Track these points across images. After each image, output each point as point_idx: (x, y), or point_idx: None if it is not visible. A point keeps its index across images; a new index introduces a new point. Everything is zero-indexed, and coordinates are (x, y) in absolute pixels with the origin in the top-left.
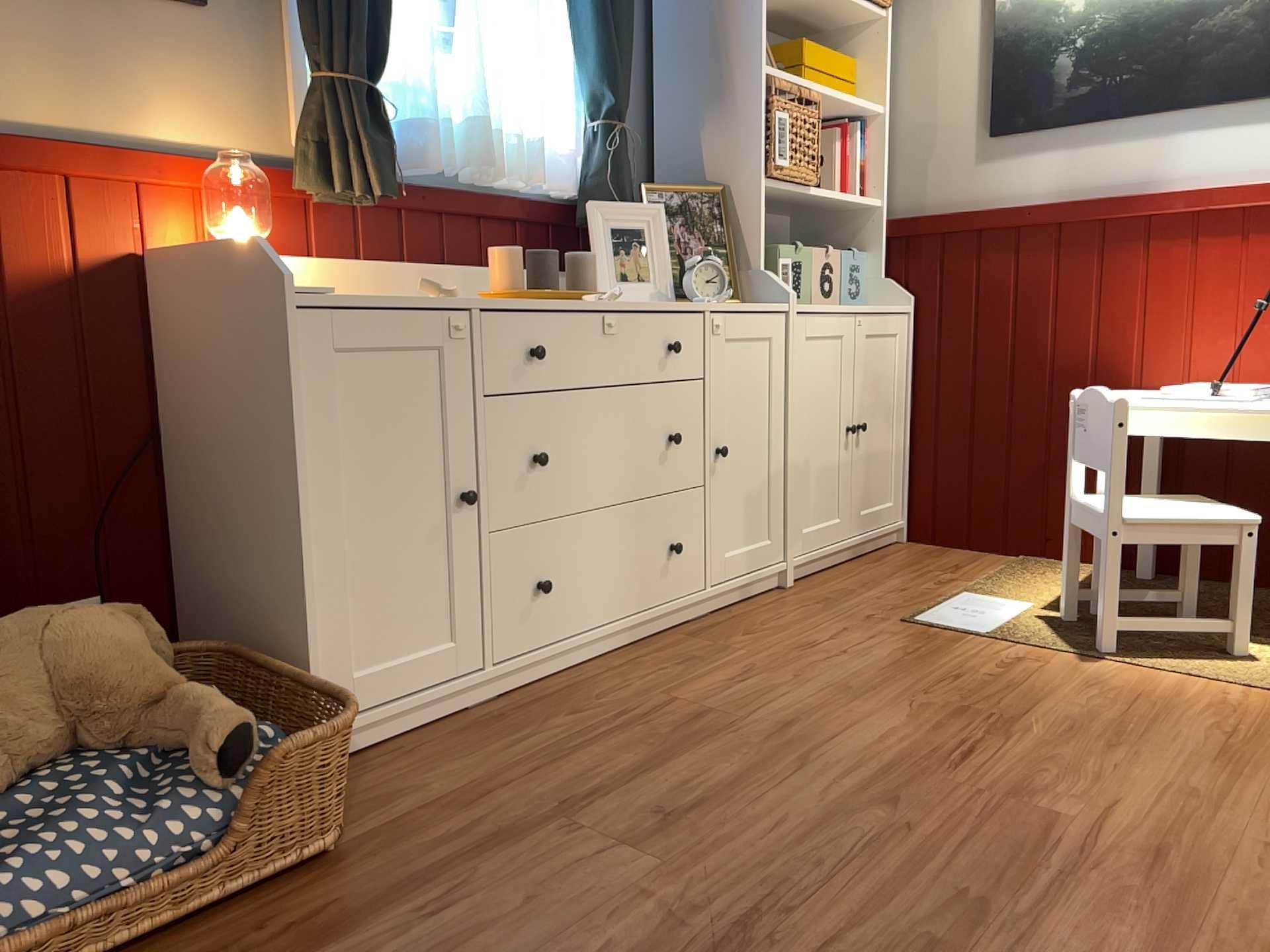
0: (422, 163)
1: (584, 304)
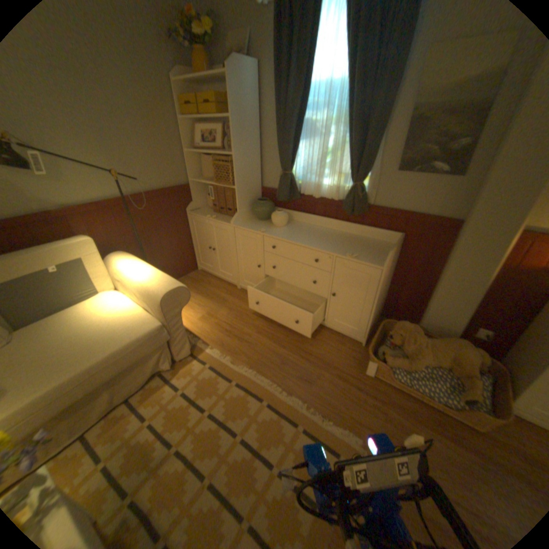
0: None
1: None
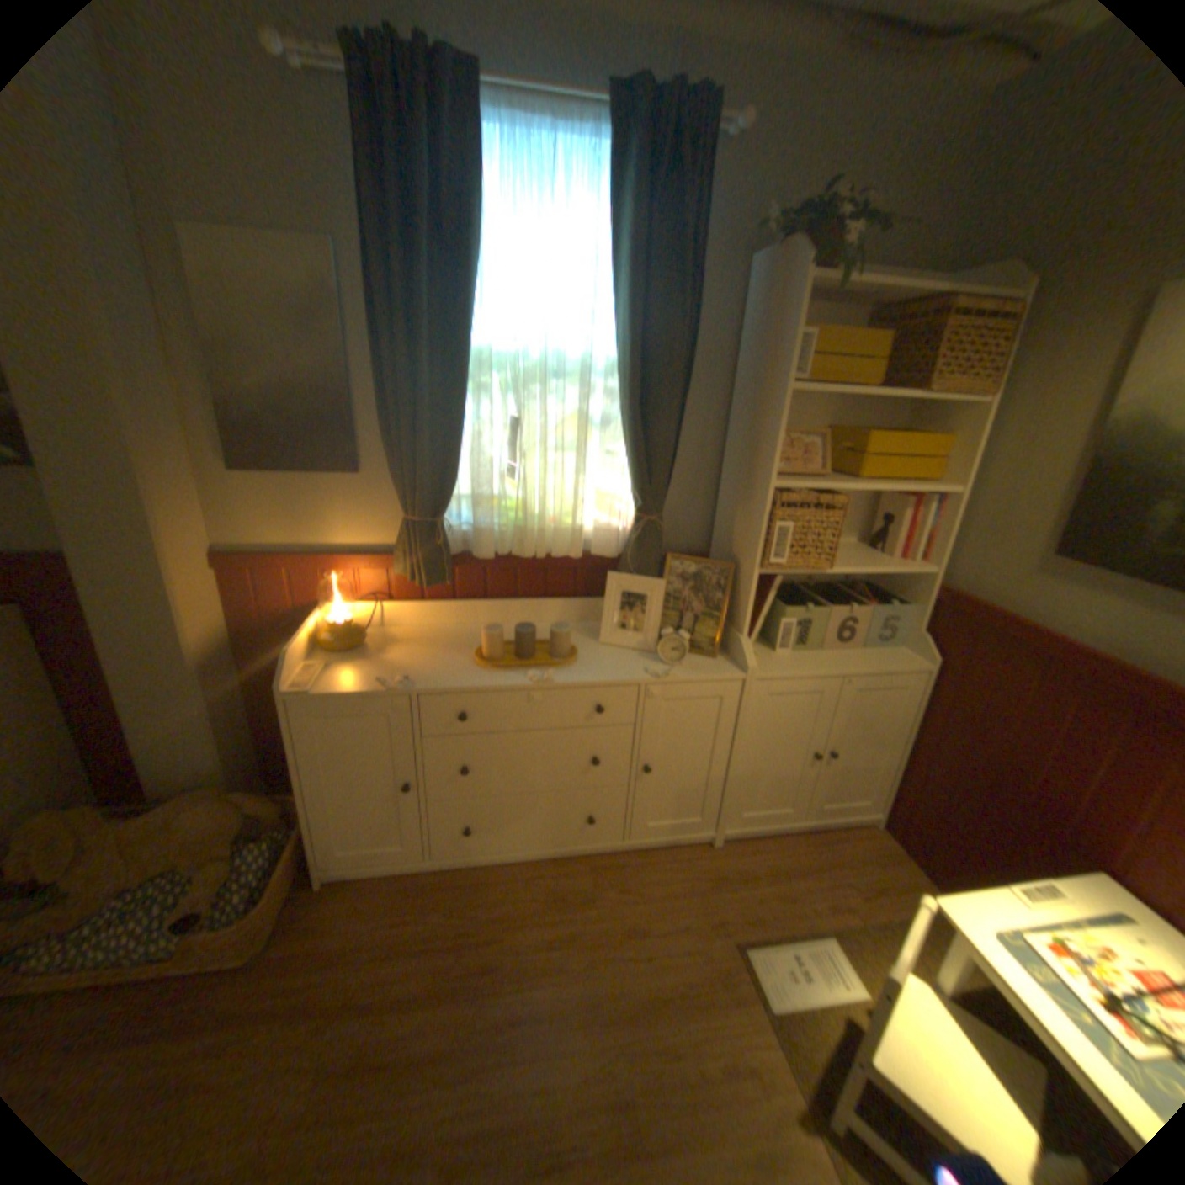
0: (478, 554)
1: (517, 683)
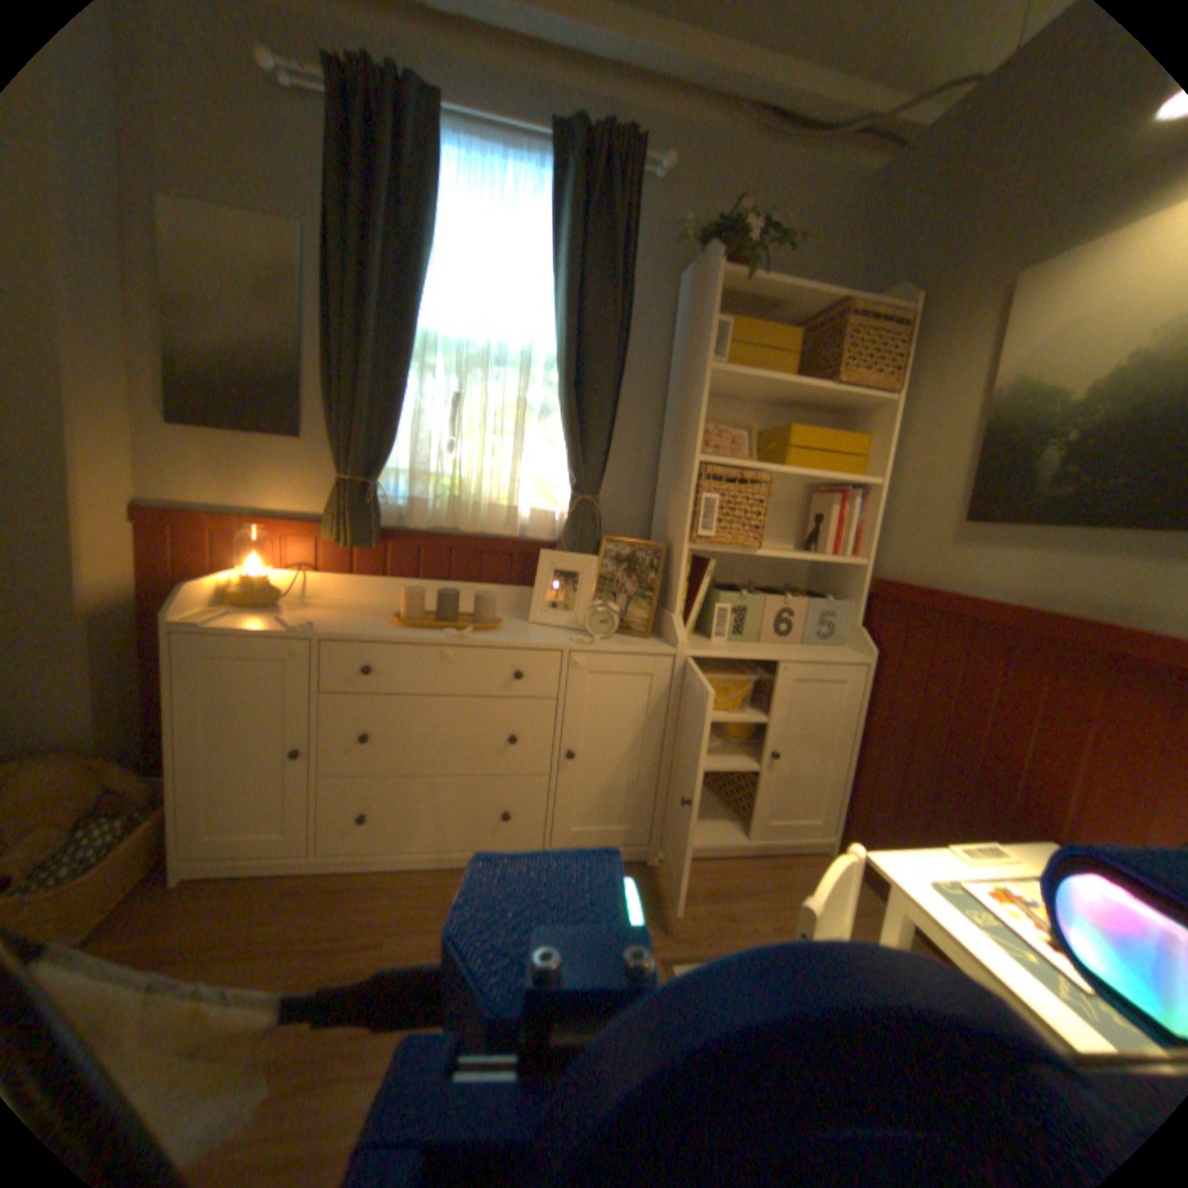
0: (411, 524)
1: (432, 639)
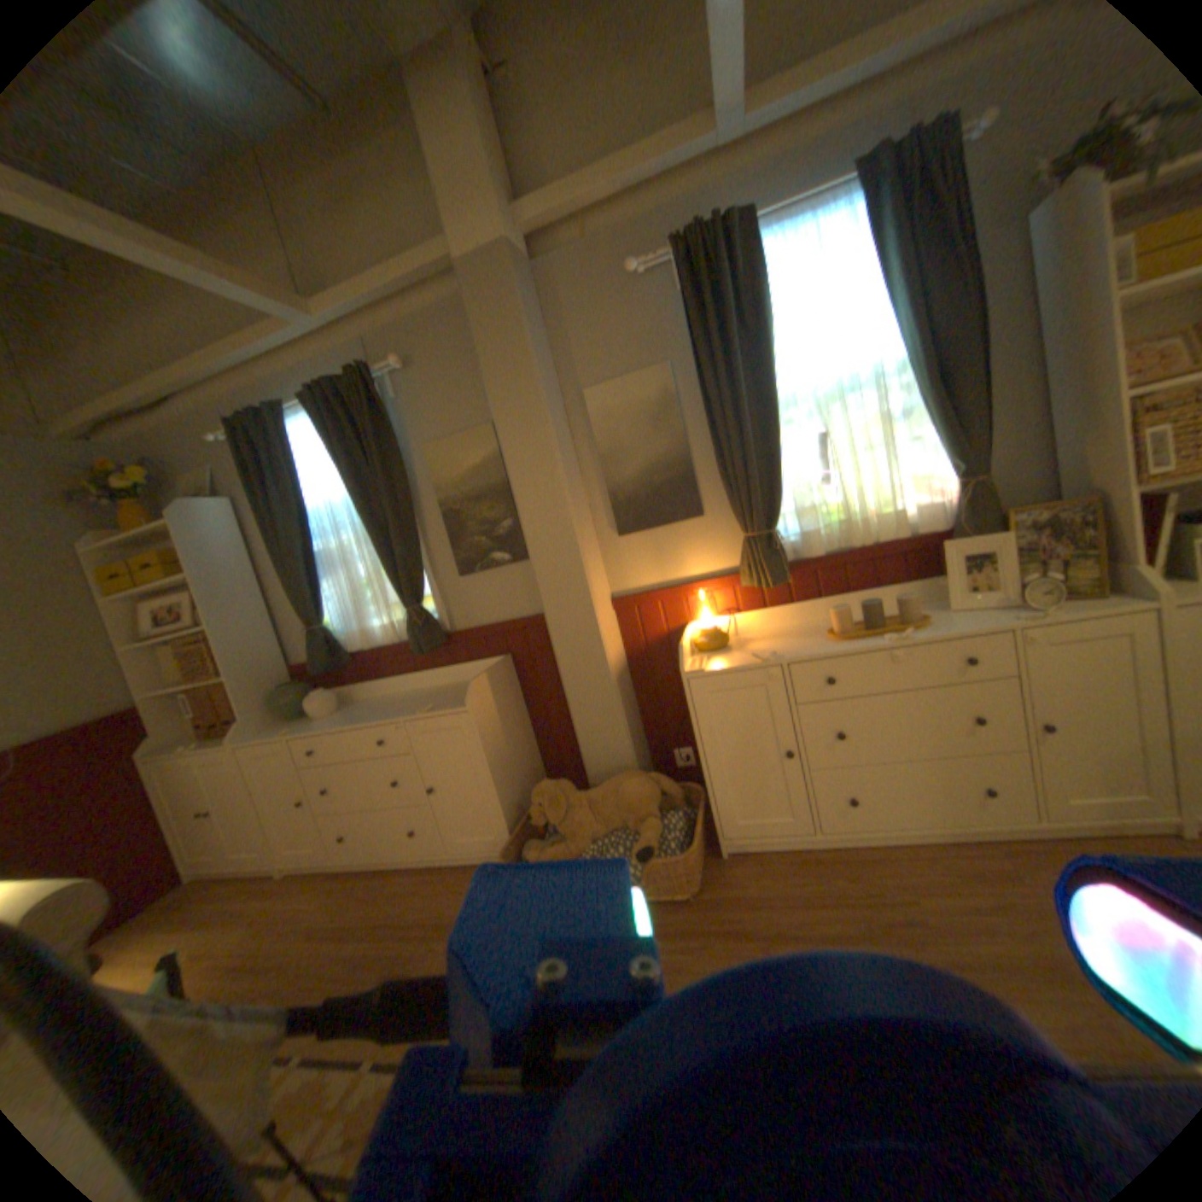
0: (810, 553)
1: (876, 644)
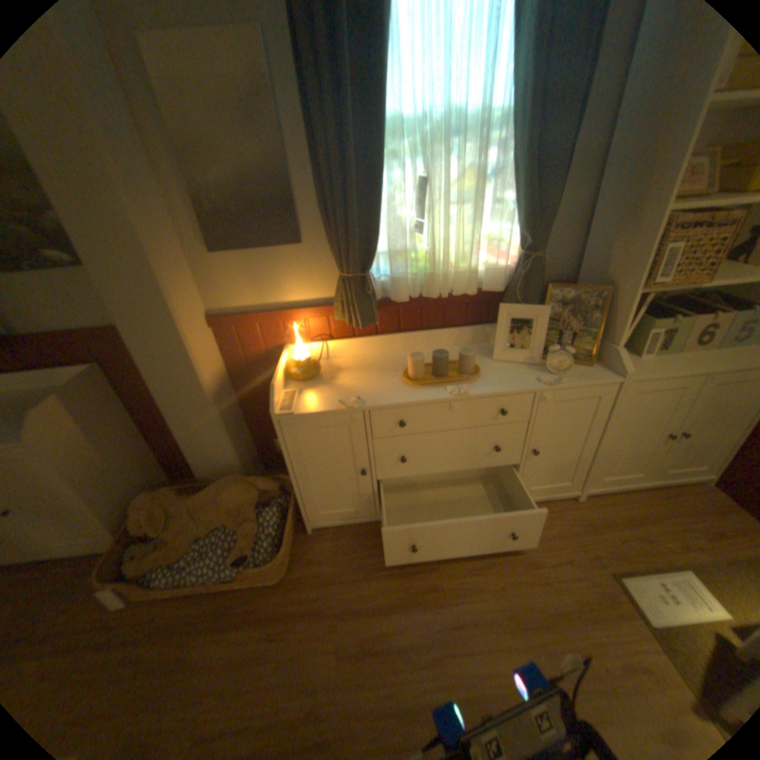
0: (397, 298)
1: (441, 396)
